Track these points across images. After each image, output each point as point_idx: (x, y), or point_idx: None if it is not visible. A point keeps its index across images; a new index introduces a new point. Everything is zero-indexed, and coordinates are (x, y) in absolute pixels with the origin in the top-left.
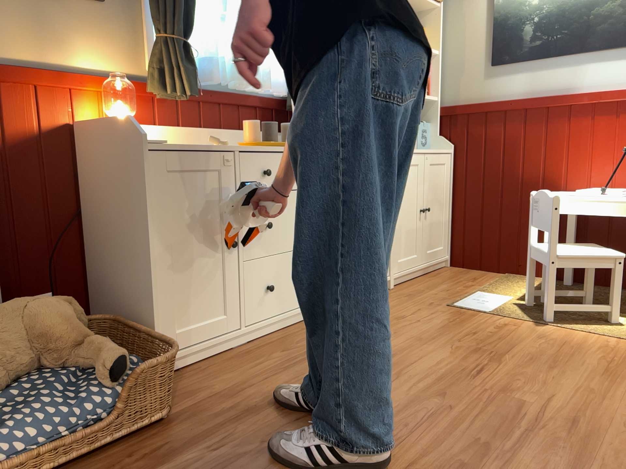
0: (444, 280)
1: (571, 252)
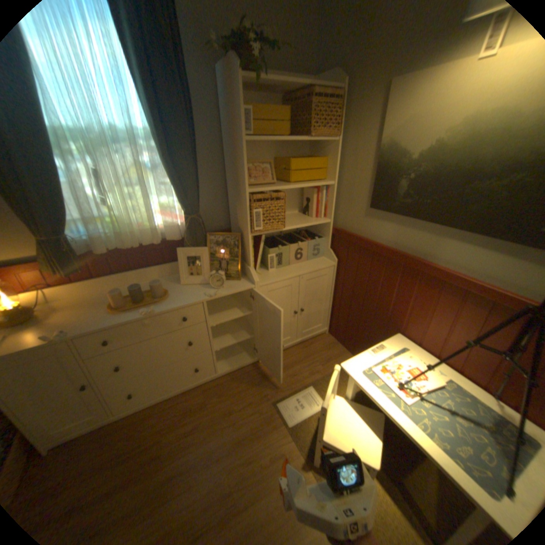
0: (306, 357)
1: (340, 437)
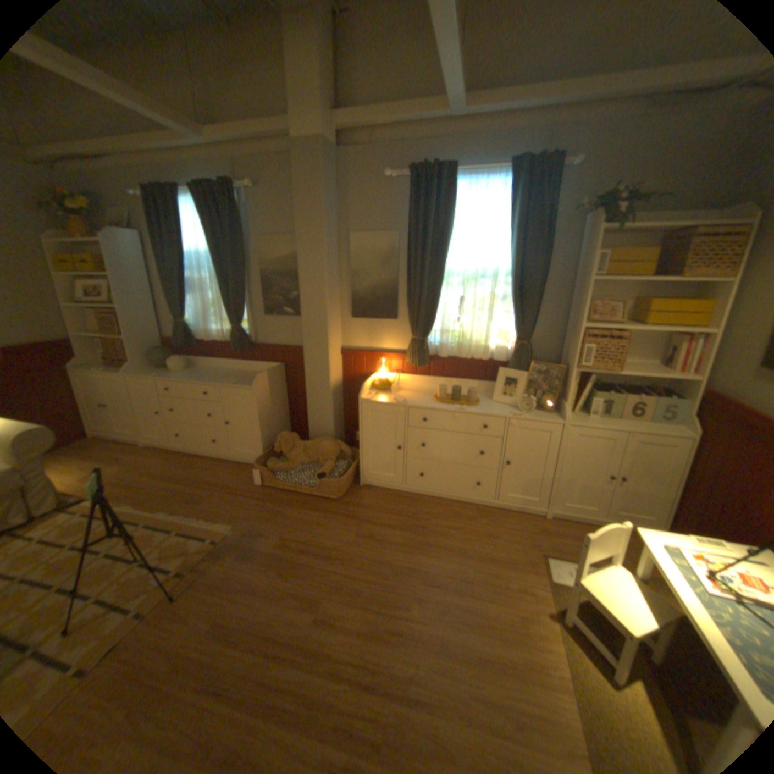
0: None
1: (604, 593)
